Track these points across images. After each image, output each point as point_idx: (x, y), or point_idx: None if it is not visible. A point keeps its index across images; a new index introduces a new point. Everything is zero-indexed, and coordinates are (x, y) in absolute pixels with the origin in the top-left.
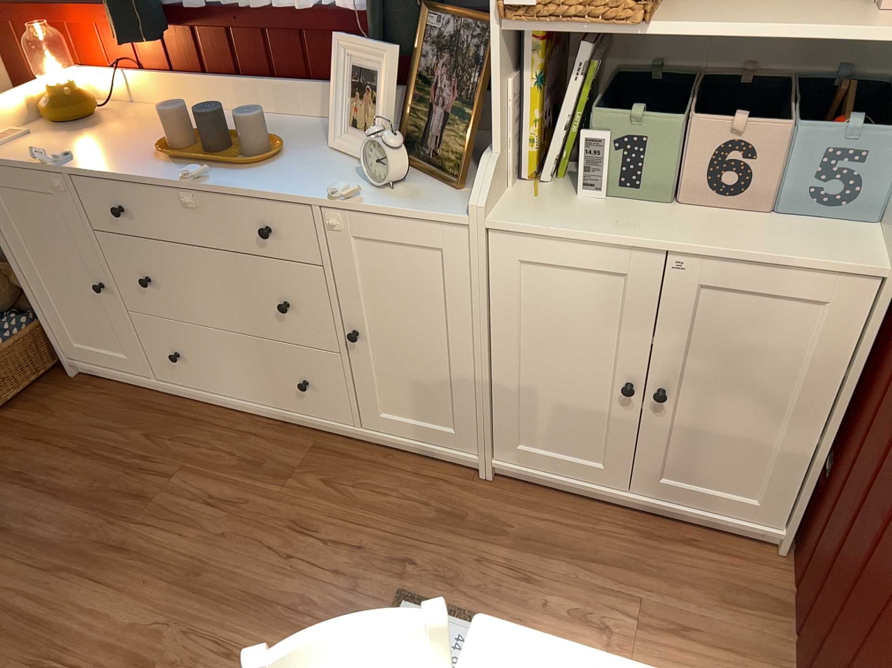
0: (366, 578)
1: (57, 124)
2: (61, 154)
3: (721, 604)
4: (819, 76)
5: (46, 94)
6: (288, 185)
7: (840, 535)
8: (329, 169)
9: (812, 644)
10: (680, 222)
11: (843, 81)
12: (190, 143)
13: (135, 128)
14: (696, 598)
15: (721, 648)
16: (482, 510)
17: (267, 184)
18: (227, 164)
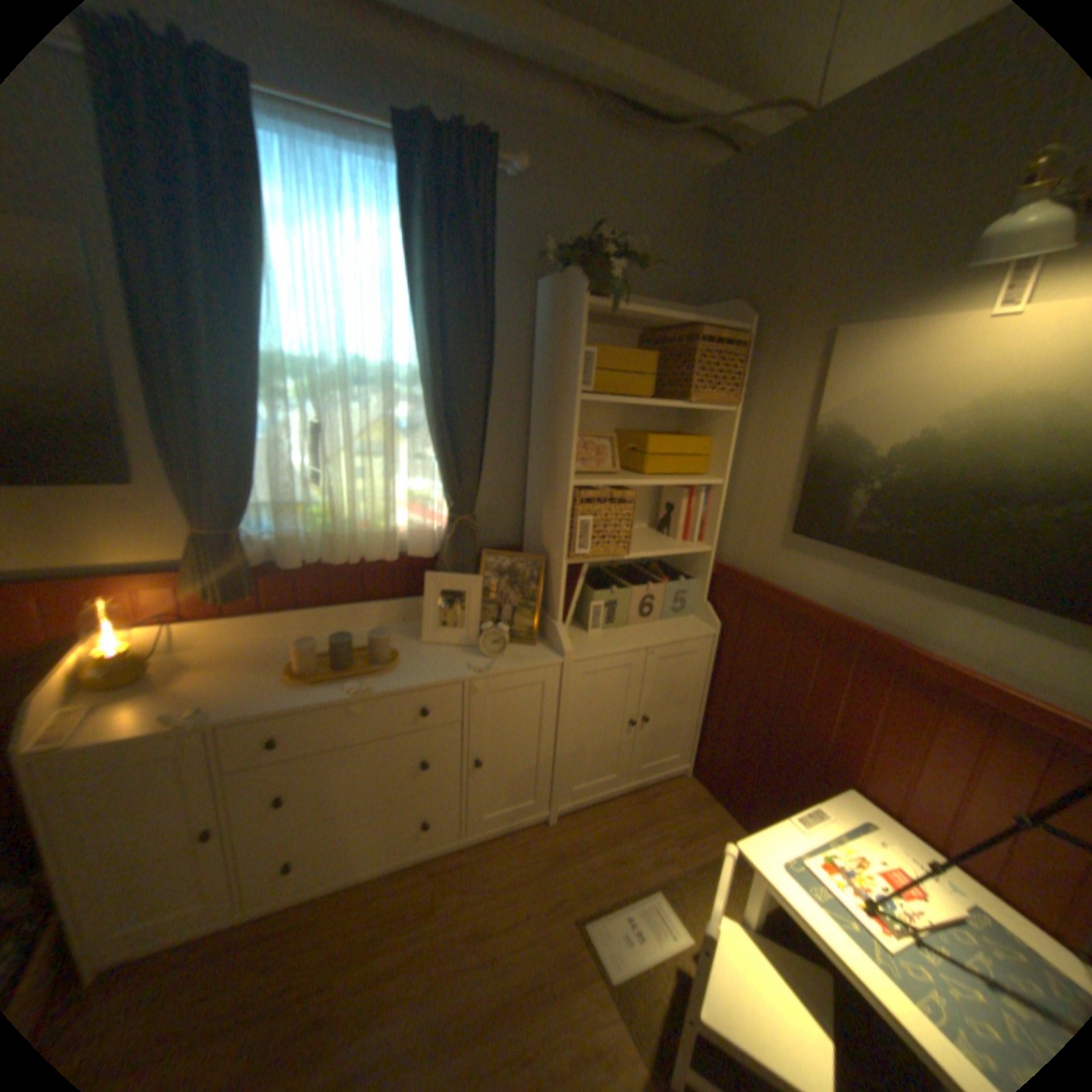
0: (549, 935)
1: (108, 694)
2: (187, 716)
3: (692, 817)
4: (637, 563)
5: (91, 668)
6: (436, 677)
7: (730, 749)
8: (443, 658)
9: (740, 807)
10: (638, 636)
11: (644, 564)
12: (317, 670)
13: (217, 674)
14: (683, 821)
15: (711, 837)
16: (565, 846)
17: (420, 680)
18: (368, 676)
